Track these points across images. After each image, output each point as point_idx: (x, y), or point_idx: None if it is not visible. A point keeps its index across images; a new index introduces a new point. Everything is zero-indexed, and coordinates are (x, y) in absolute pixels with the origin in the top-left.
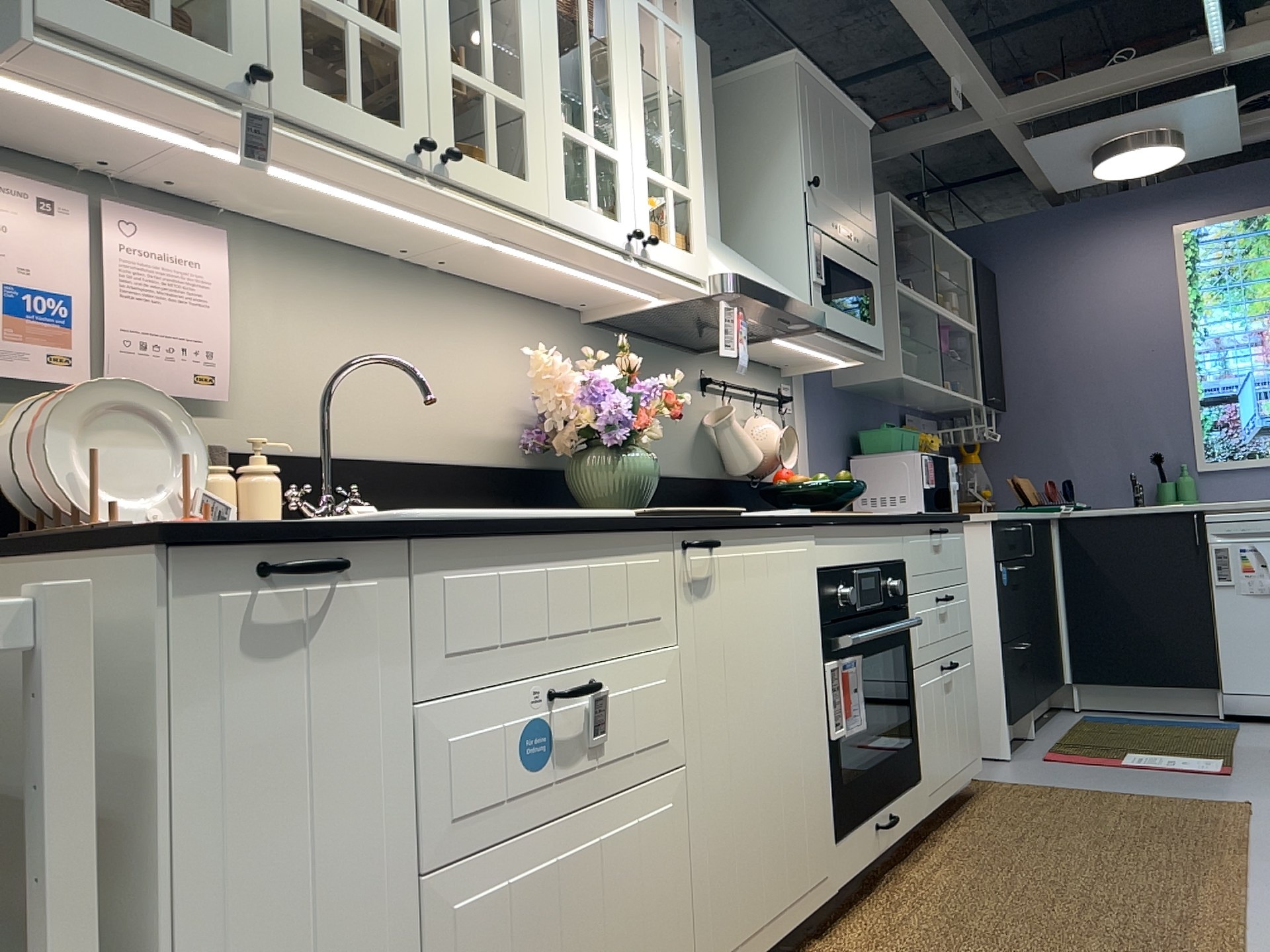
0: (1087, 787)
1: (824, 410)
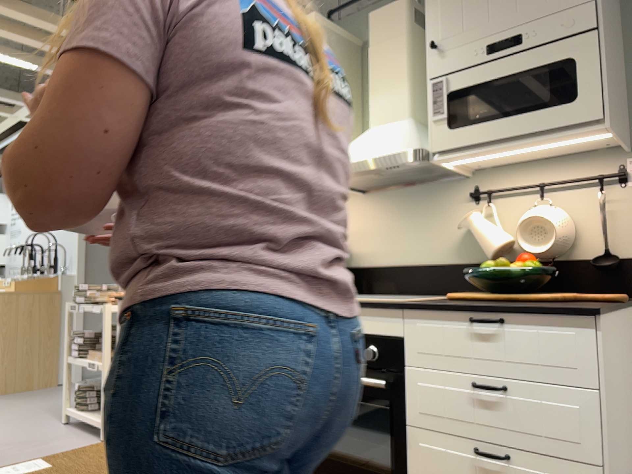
0: None
1: None
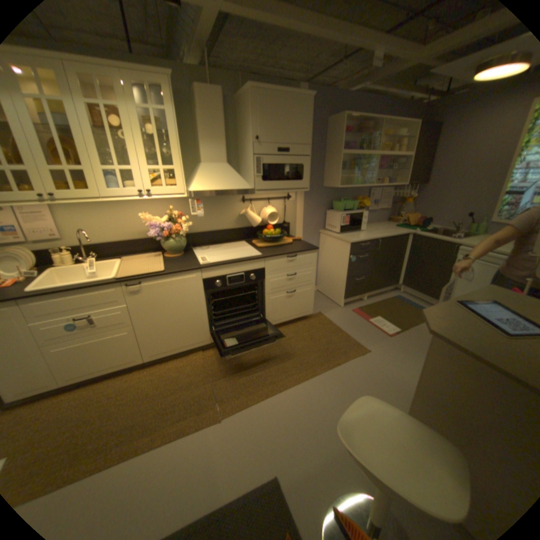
0: (340, 327)
1: (313, 196)
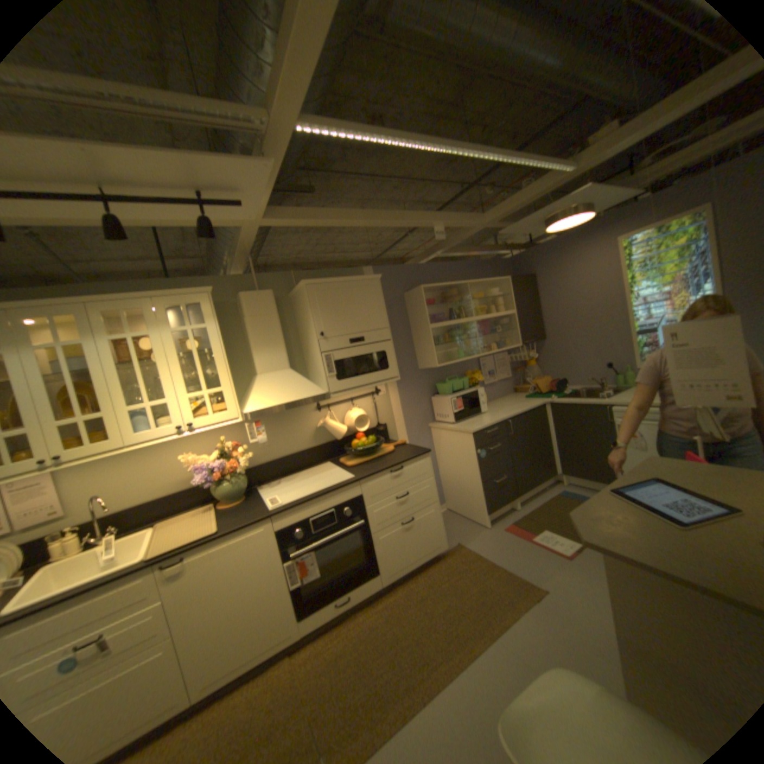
0: (494, 561)
1: (409, 383)
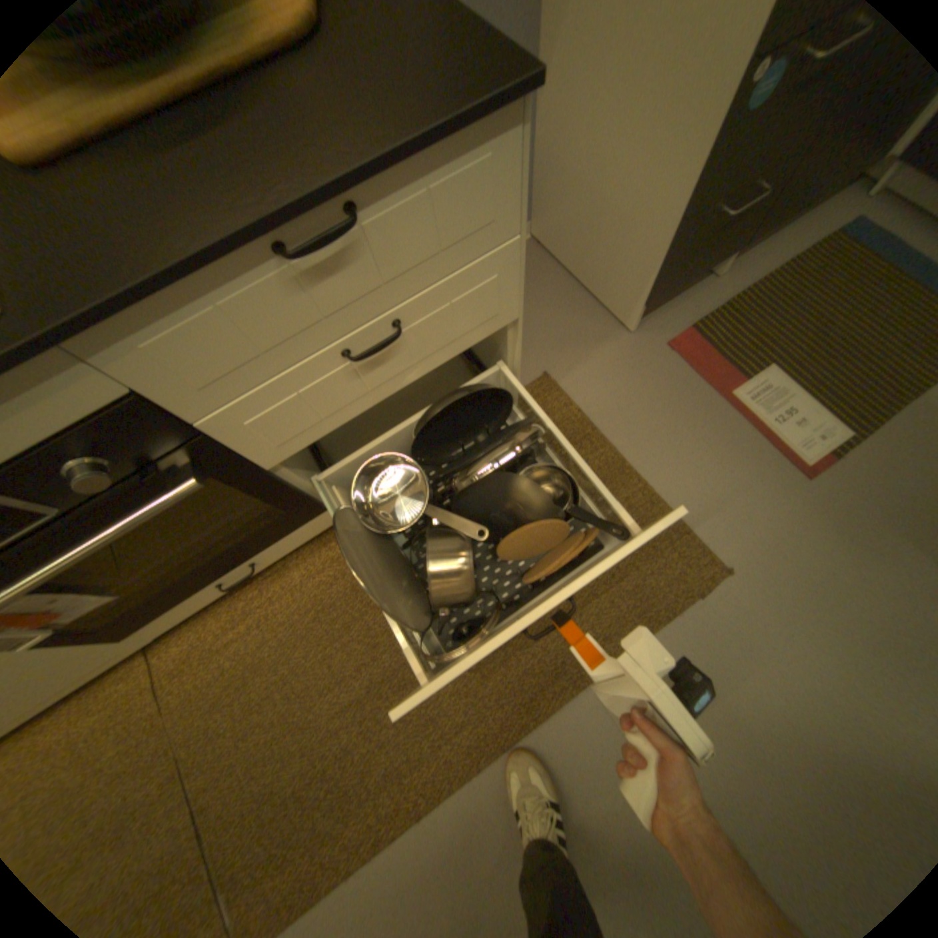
0: (623, 446)
1: None
